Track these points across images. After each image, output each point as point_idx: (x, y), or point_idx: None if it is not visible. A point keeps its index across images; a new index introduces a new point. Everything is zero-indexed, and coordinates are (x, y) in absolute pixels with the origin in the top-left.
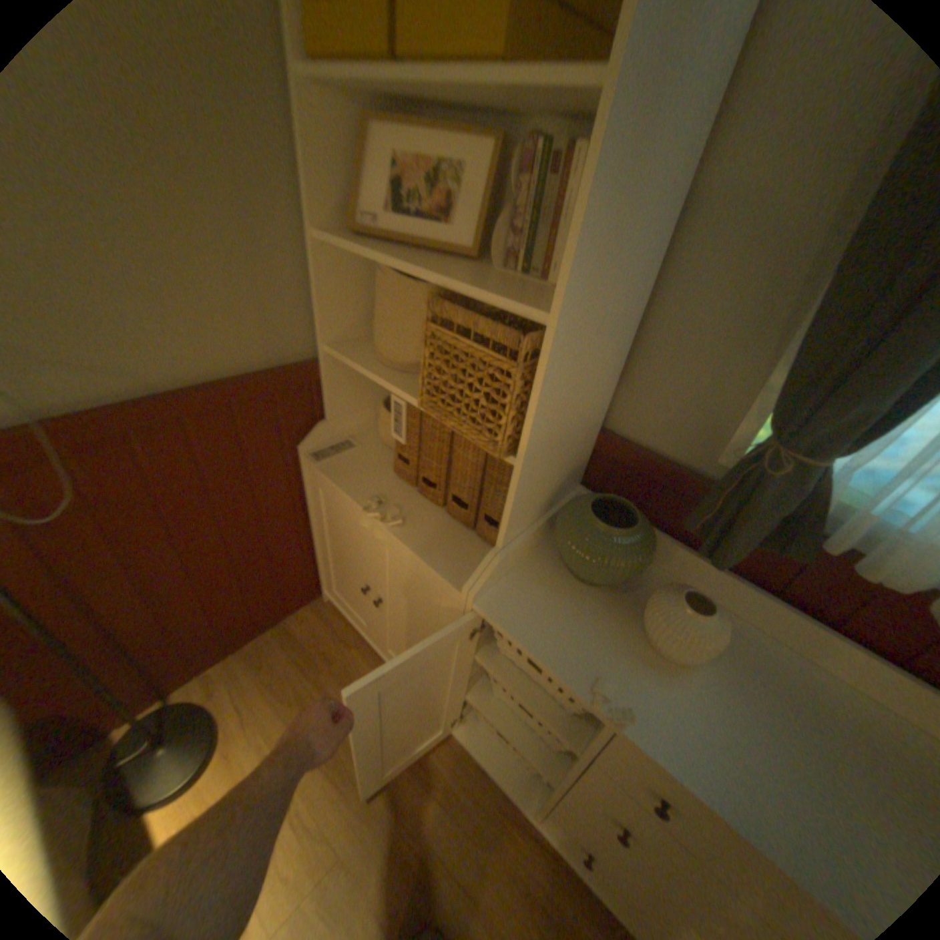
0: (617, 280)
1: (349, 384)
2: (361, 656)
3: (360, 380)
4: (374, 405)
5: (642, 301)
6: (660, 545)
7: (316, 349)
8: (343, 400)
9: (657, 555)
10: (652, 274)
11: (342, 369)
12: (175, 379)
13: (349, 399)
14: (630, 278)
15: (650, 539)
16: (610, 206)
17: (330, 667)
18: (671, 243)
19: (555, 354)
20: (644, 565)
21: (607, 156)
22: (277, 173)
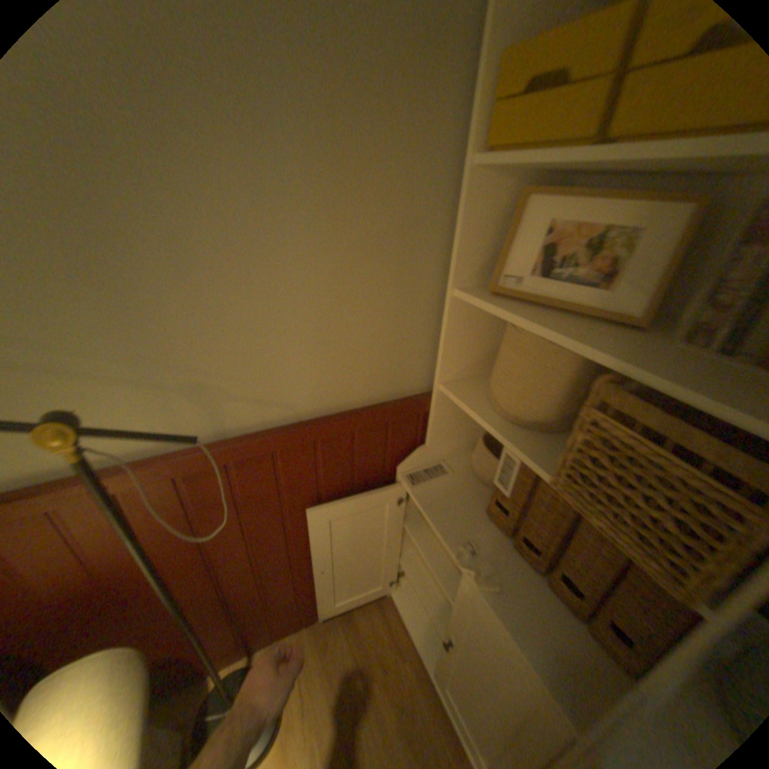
0: None
1: (453, 416)
2: (415, 676)
3: (462, 413)
4: (469, 434)
5: None
6: None
7: (430, 385)
8: (444, 430)
9: None
10: None
11: (449, 404)
12: (317, 410)
13: (449, 429)
14: None
15: None
16: None
17: (384, 677)
18: None
19: None
20: None
21: None
22: (433, 242)
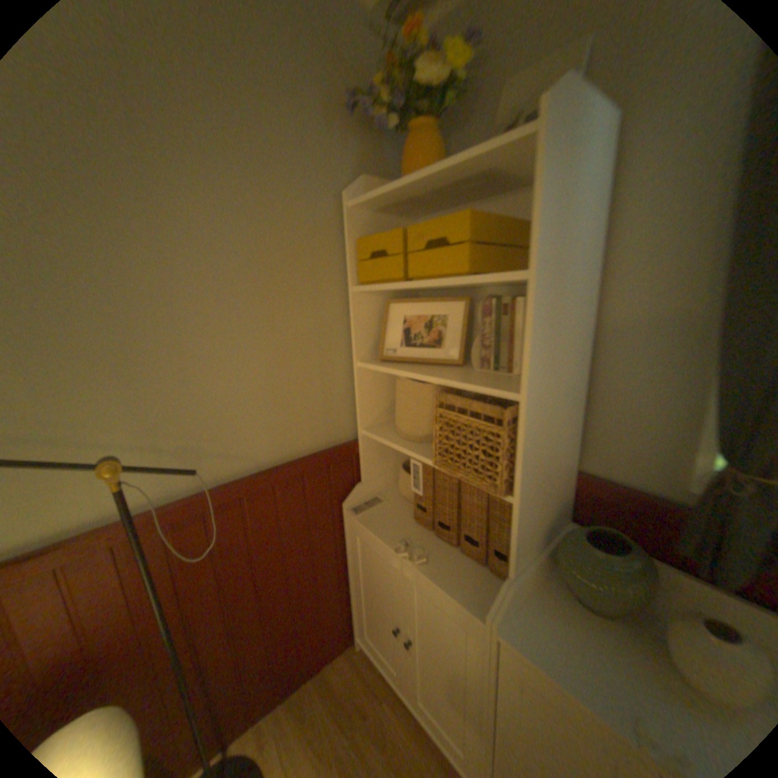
0: (562, 368)
1: (377, 454)
2: (392, 712)
3: (384, 451)
4: (394, 468)
5: (584, 377)
6: (662, 572)
7: (356, 432)
8: (373, 466)
9: (662, 582)
10: (587, 359)
11: (372, 444)
12: (273, 460)
13: (377, 465)
14: (571, 365)
15: (650, 565)
16: (546, 330)
17: (364, 722)
18: (595, 339)
19: (529, 418)
20: (651, 591)
21: (538, 308)
22: (339, 336)
